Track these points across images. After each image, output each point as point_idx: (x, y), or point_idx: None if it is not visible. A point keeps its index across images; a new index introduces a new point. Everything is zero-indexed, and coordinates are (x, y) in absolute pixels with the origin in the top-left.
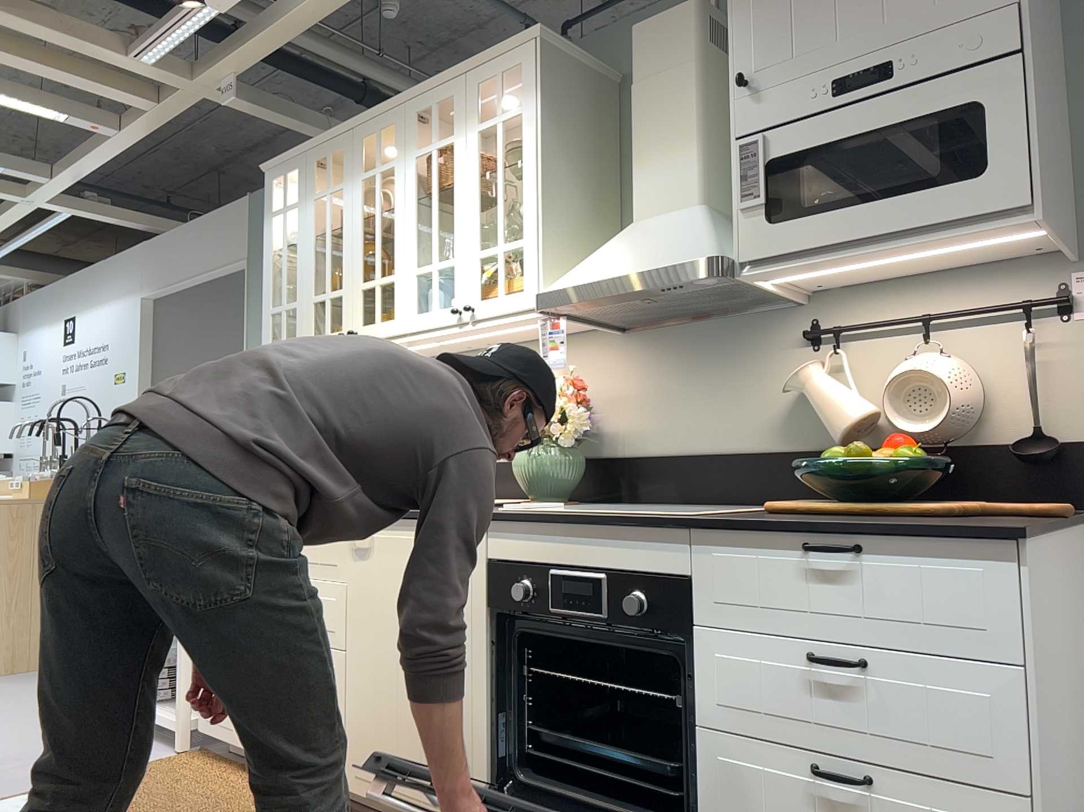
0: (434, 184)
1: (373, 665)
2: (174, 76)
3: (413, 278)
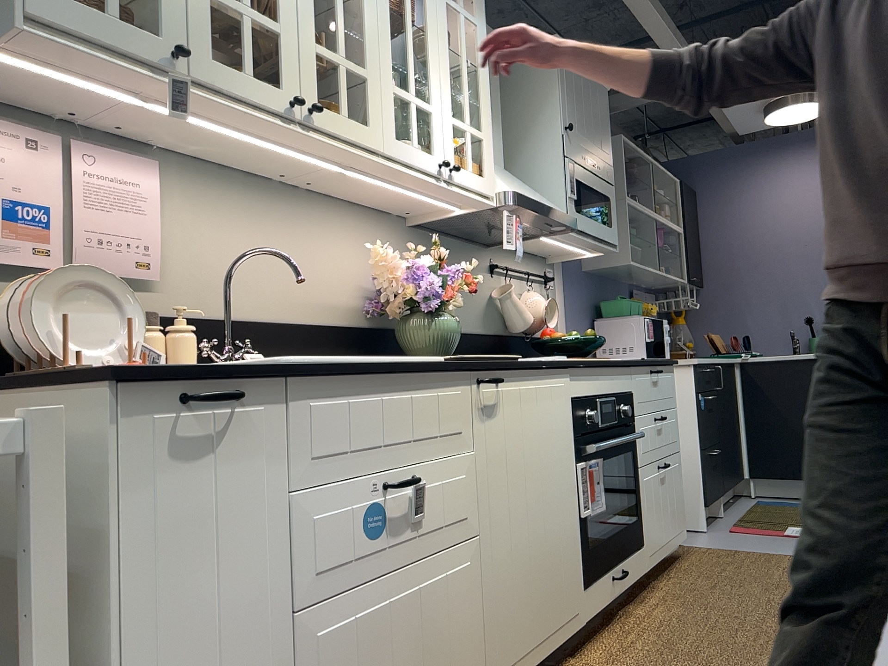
0: (410, 9)
1: (508, 532)
2: None
3: (391, 95)
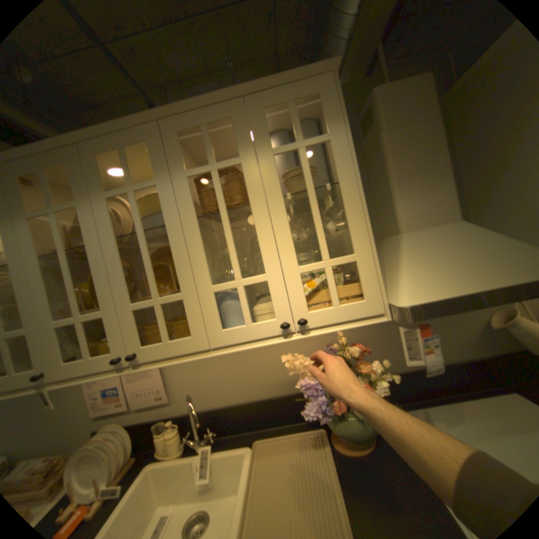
0: (222, 202)
1: None
2: None
3: (211, 295)
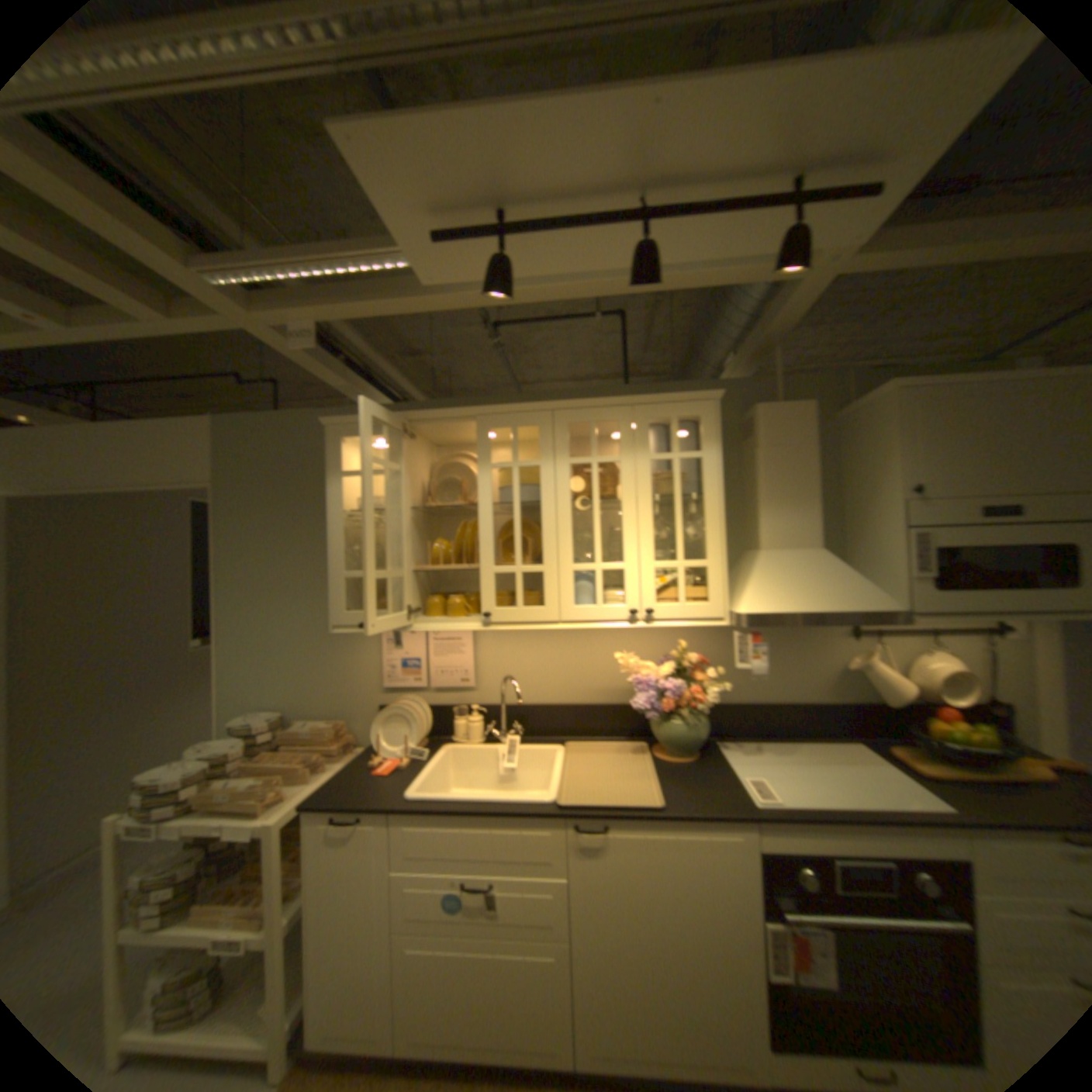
0: (598, 494)
1: (616, 957)
2: (232, 299)
3: (572, 574)
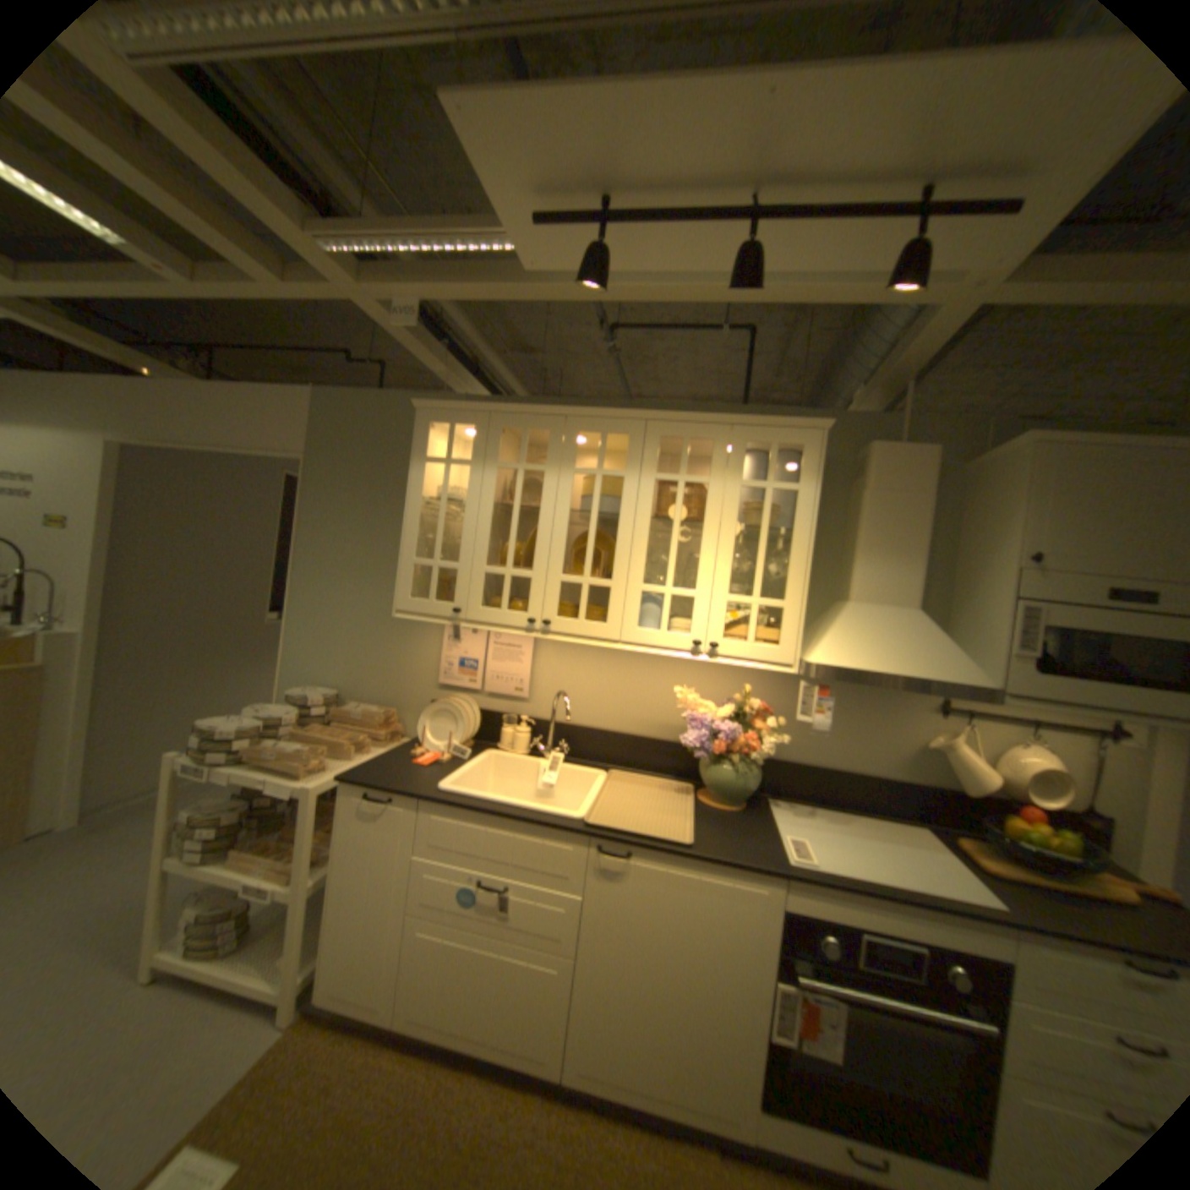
0: (678, 514)
1: (618, 981)
2: (340, 267)
3: (638, 594)
